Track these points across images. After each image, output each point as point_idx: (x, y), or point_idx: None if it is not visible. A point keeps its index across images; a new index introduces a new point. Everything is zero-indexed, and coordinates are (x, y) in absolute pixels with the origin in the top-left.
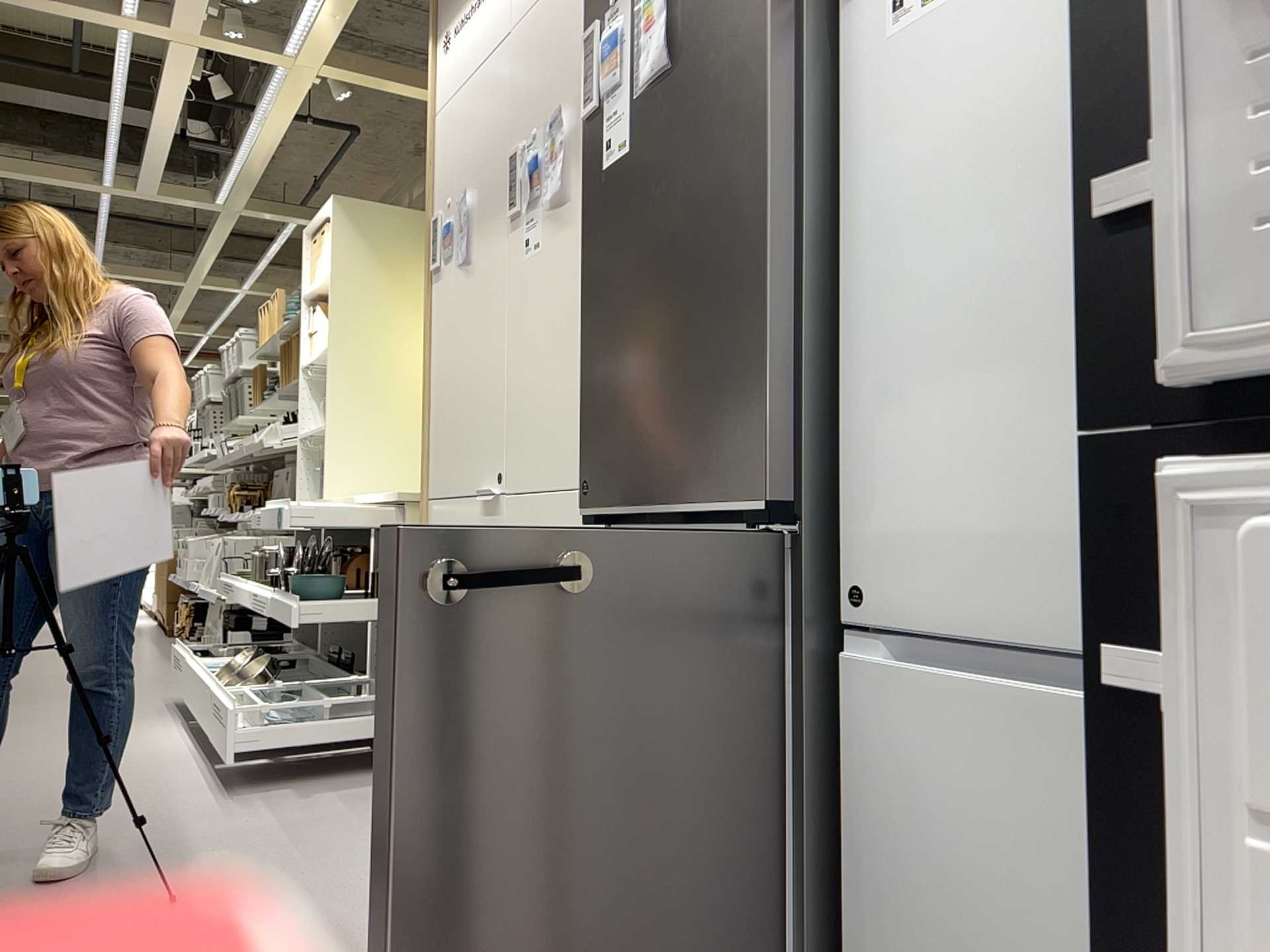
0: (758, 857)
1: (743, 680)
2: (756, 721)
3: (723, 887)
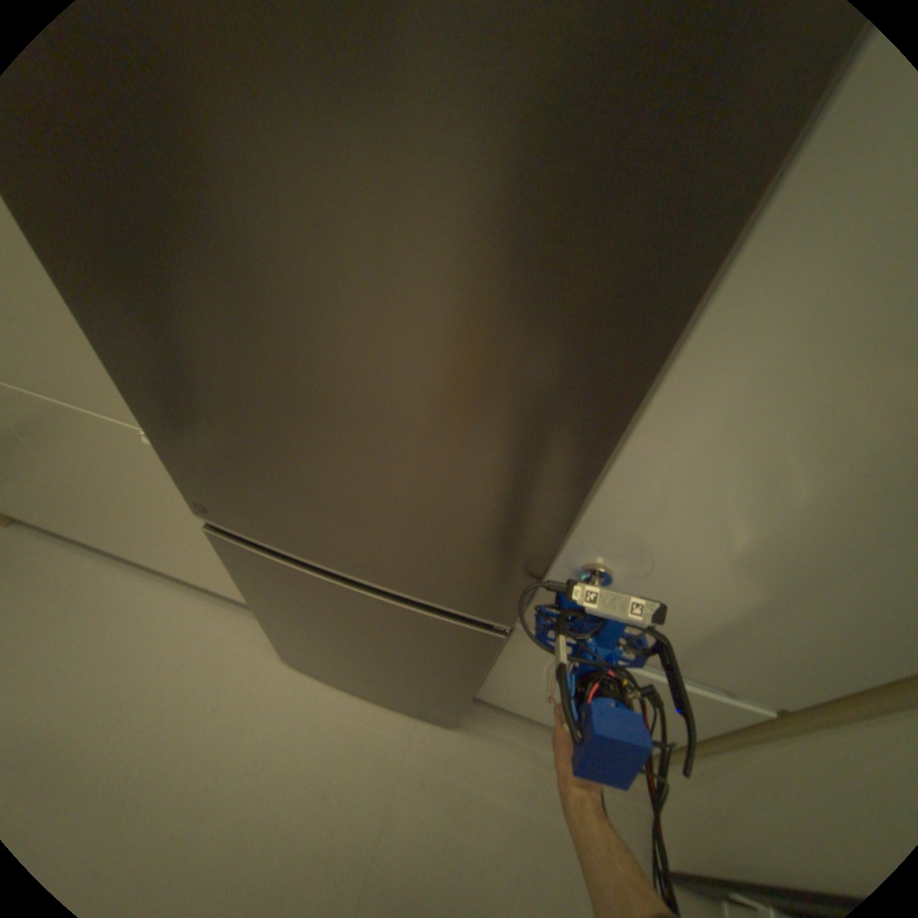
0: (454, 695)
1: (455, 663)
2: (464, 674)
3: (422, 691)
